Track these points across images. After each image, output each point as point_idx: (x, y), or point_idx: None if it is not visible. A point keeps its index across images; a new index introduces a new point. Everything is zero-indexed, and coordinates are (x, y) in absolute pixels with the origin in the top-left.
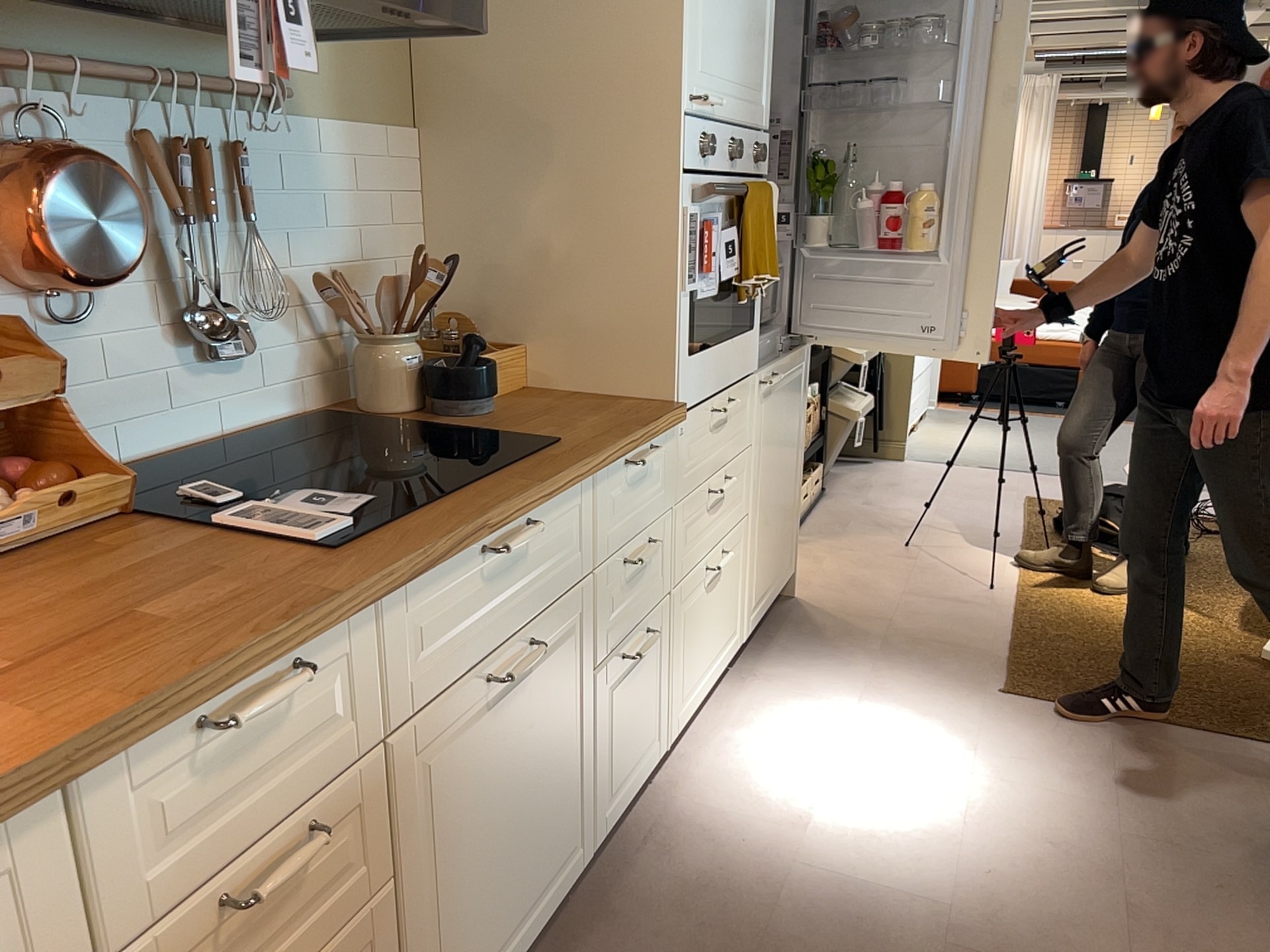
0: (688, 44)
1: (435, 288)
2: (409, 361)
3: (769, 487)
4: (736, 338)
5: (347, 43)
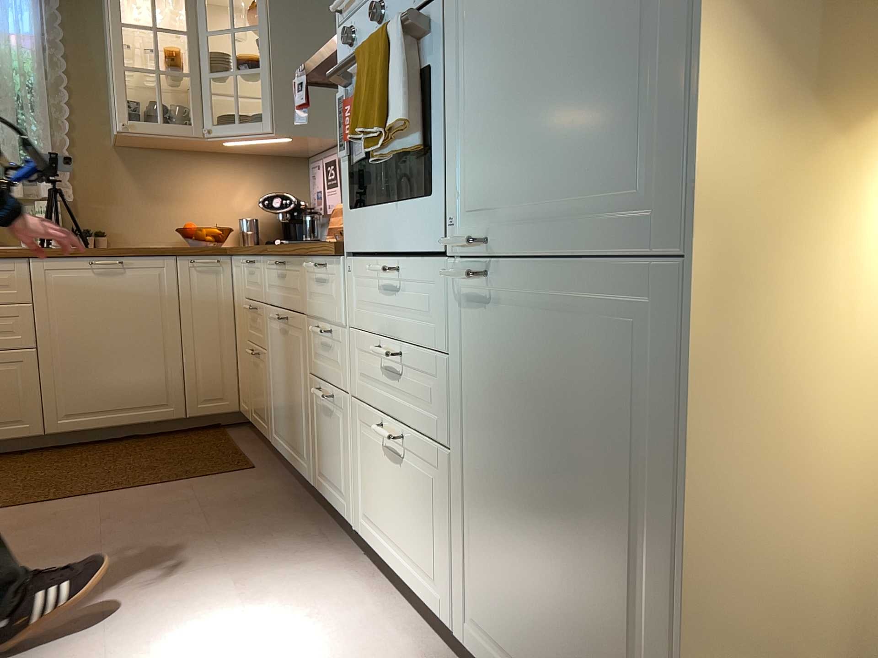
0: None
1: None
2: None
3: (501, 467)
4: (408, 203)
5: None
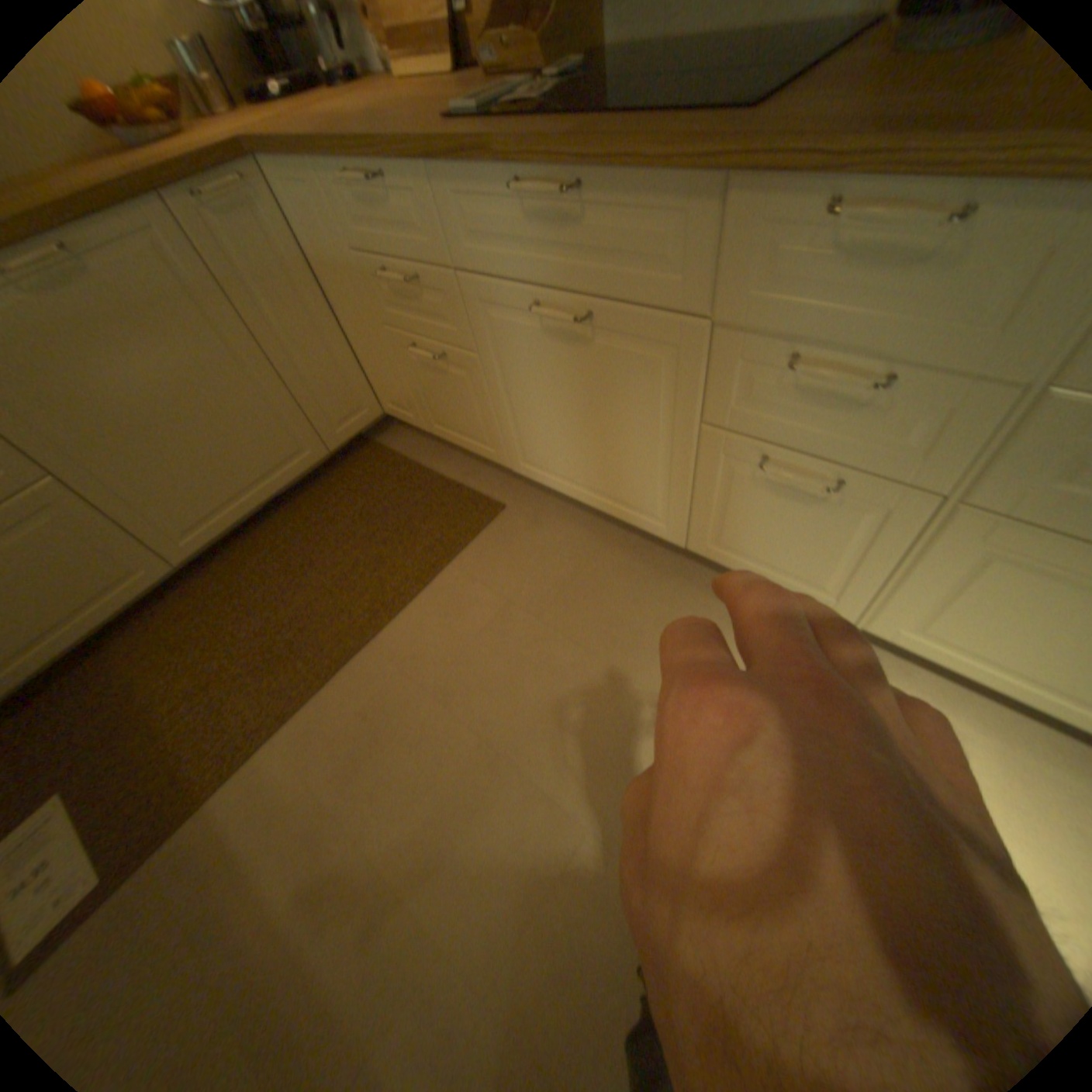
0: None
1: None
2: None
3: None
4: None
5: None
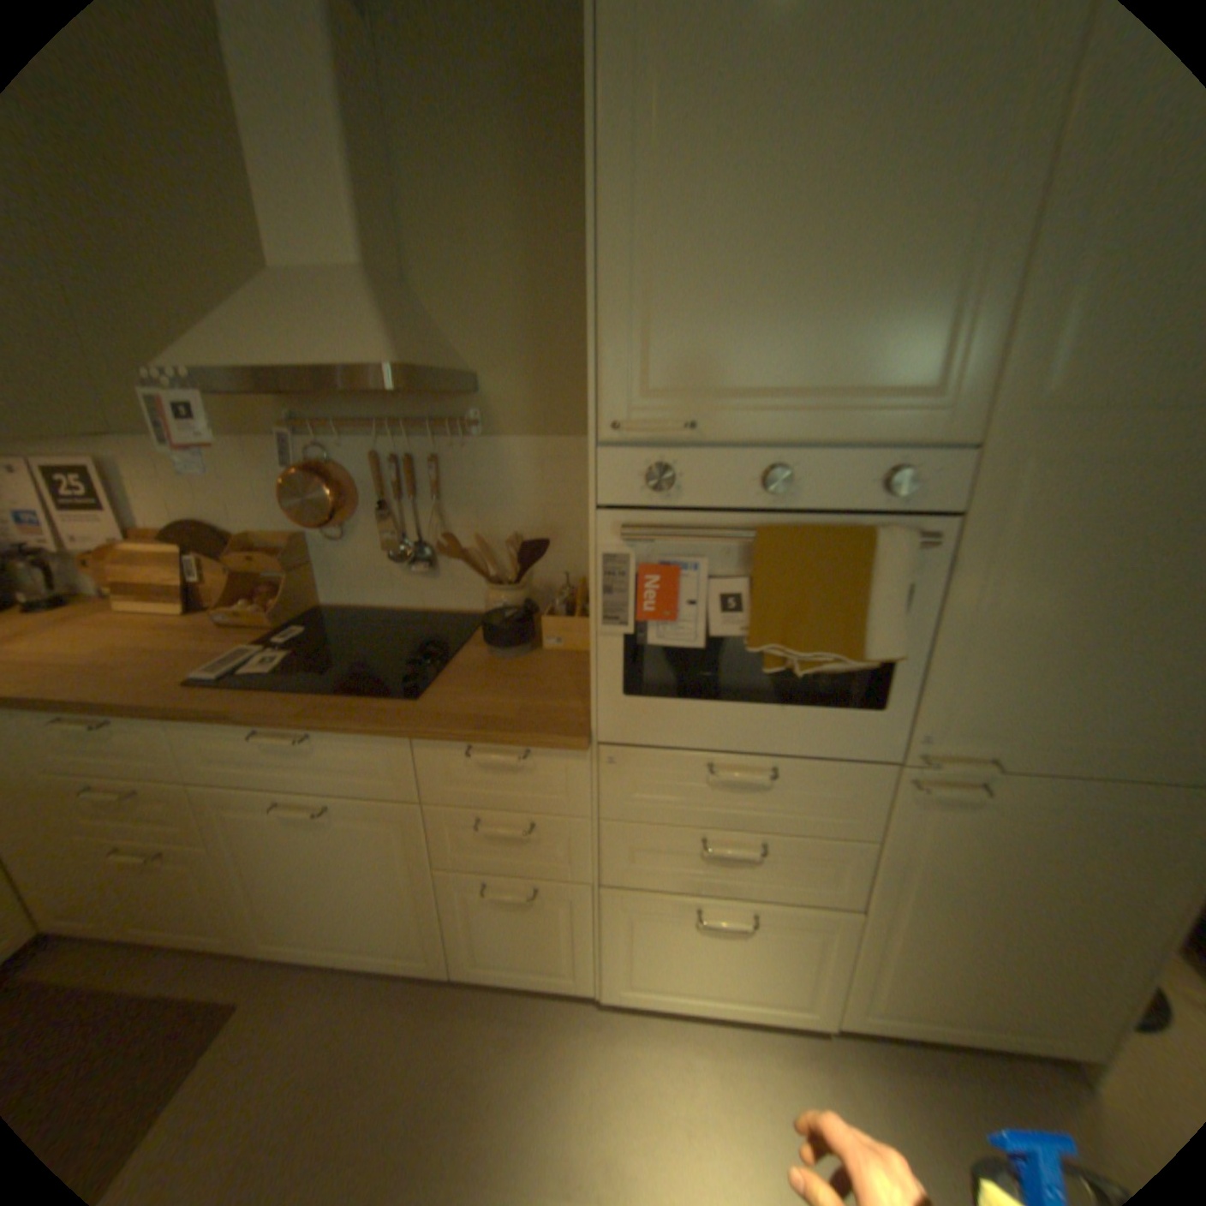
0: (599, 355)
1: (520, 559)
2: (495, 603)
3: (955, 915)
4: (804, 708)
5: (543, 377)
